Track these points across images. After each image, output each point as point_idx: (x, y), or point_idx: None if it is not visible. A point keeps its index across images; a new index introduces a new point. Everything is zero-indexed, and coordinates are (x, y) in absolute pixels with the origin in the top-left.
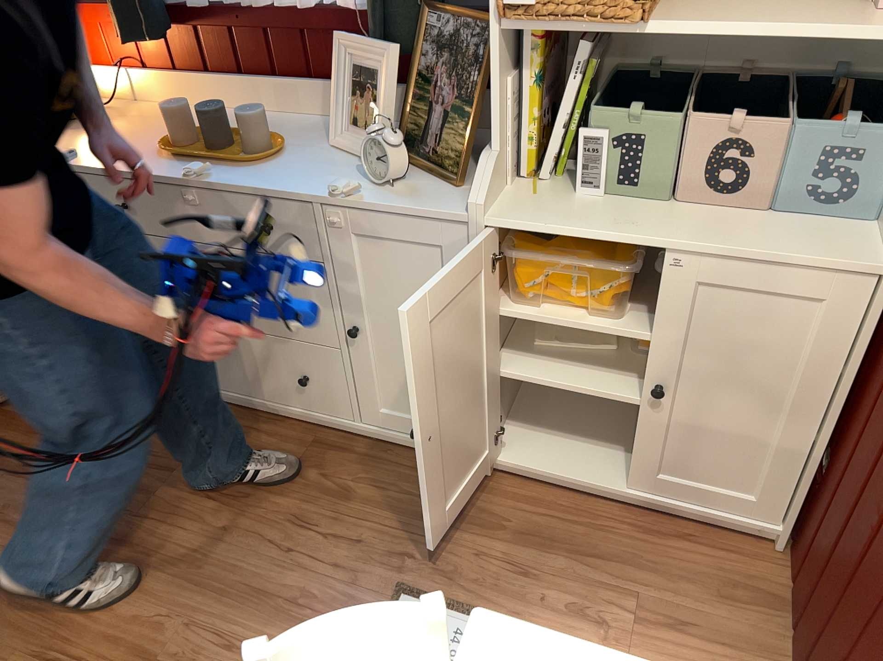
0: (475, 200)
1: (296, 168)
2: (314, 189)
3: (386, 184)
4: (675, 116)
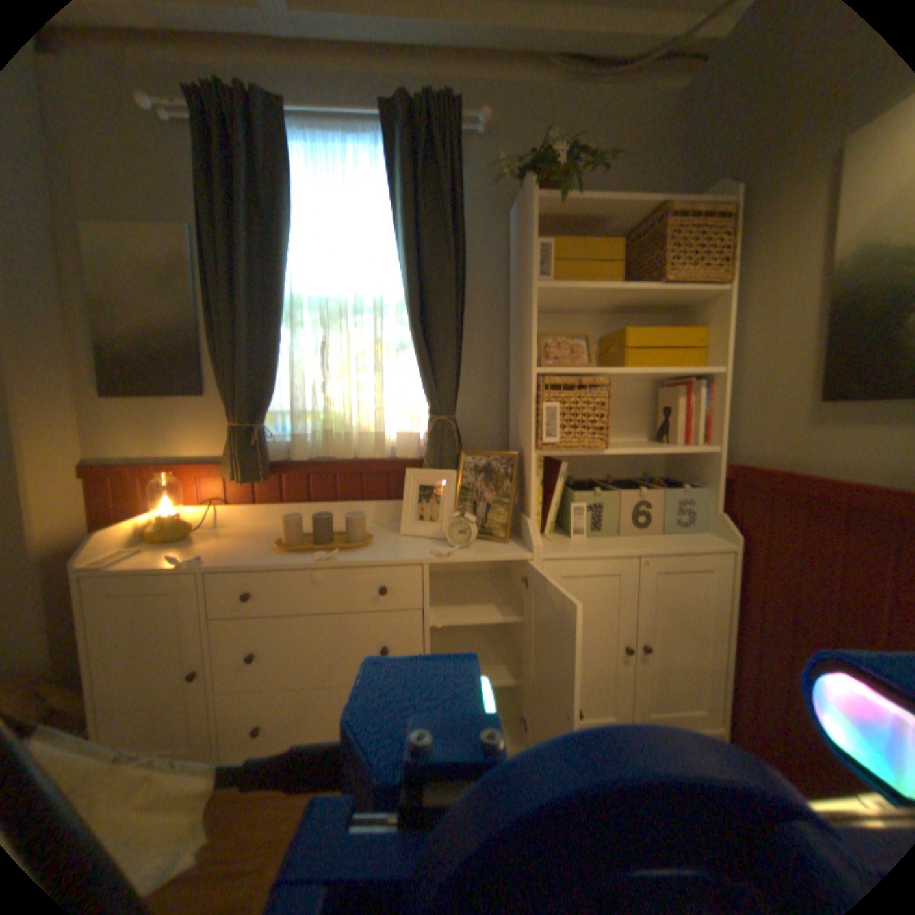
0: (535, 543)
1: (386, 546)
2: (416, 554)
3: (466, 544)
4: (613, 491)
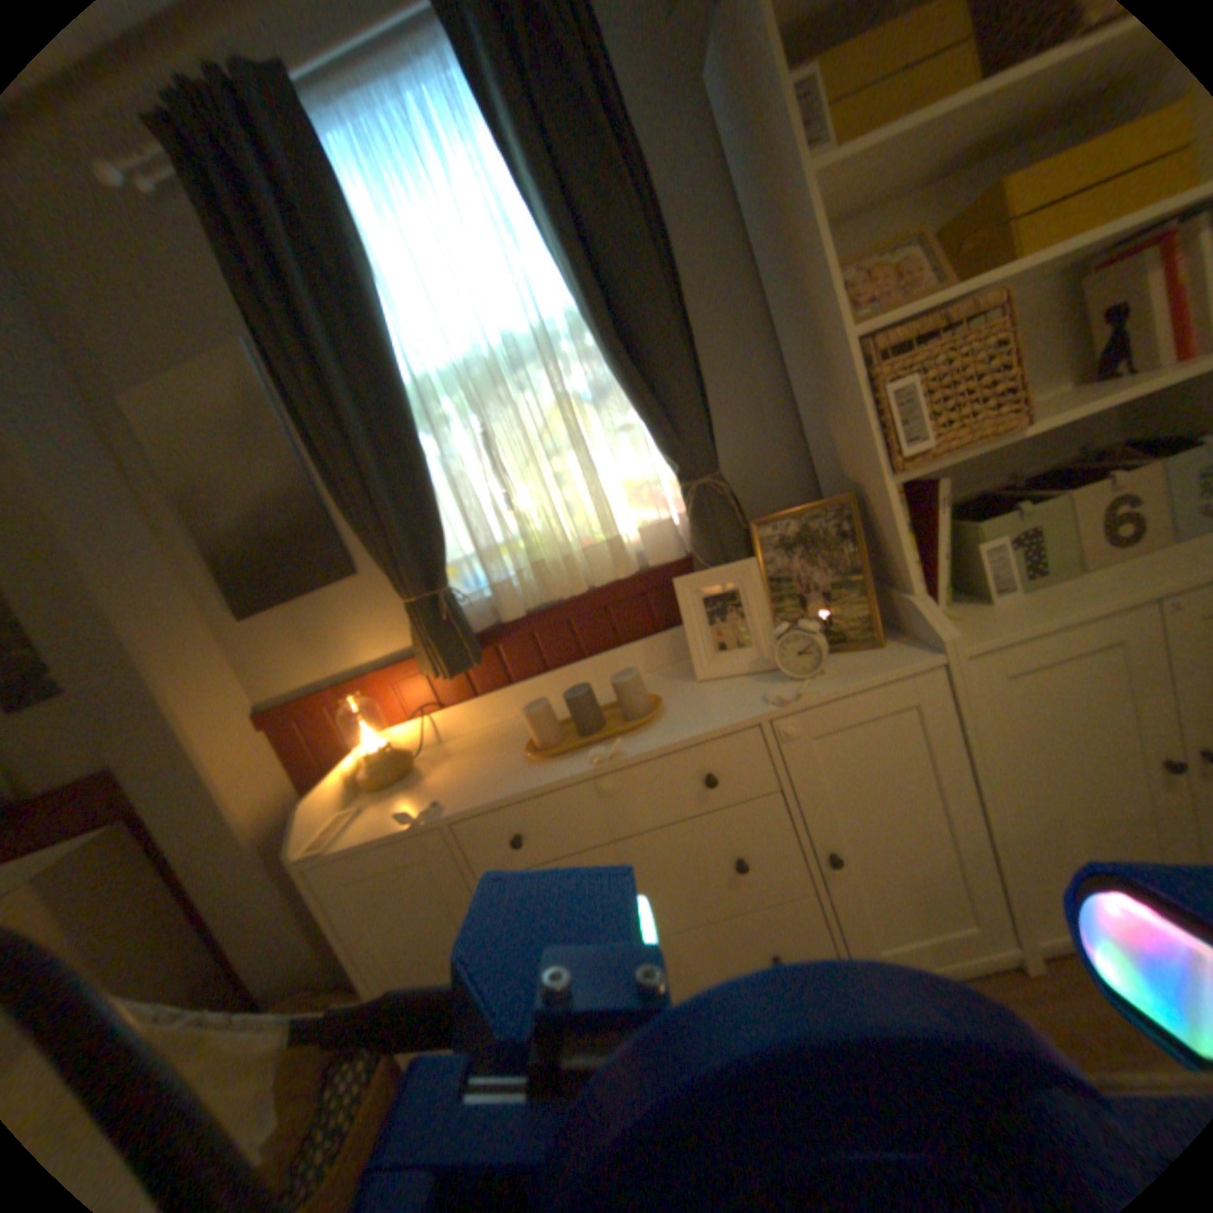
0: (944, 633)
1: (686, 706)
2: (741, 709)
3: (817, 668)
4: (1051, 496)
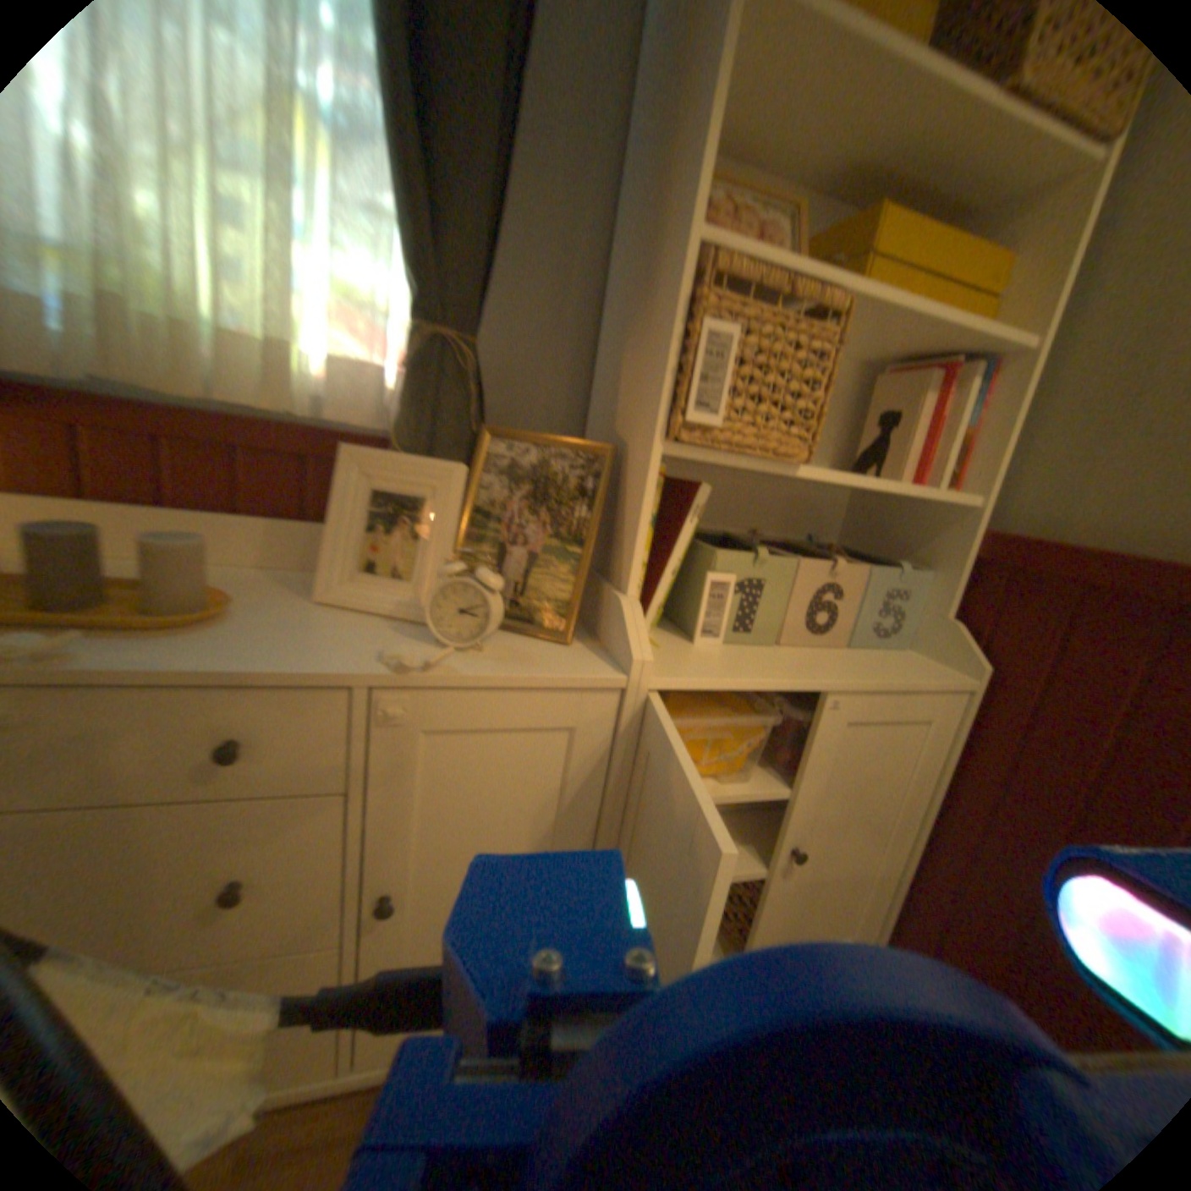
0: (639, 652)
1: (266, 629)
2: (341, 659)
3: (477, 642)
4: (784, 558)
